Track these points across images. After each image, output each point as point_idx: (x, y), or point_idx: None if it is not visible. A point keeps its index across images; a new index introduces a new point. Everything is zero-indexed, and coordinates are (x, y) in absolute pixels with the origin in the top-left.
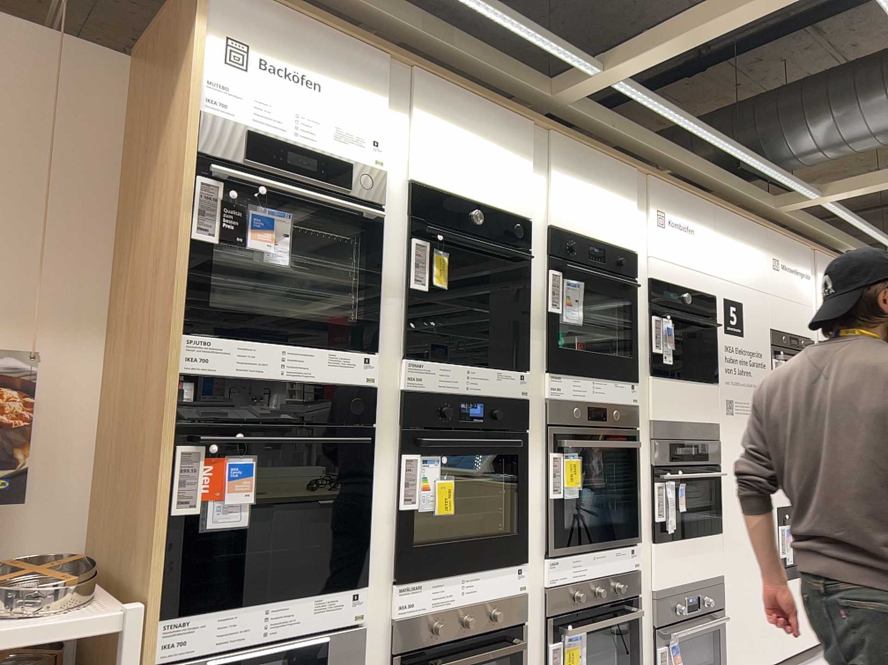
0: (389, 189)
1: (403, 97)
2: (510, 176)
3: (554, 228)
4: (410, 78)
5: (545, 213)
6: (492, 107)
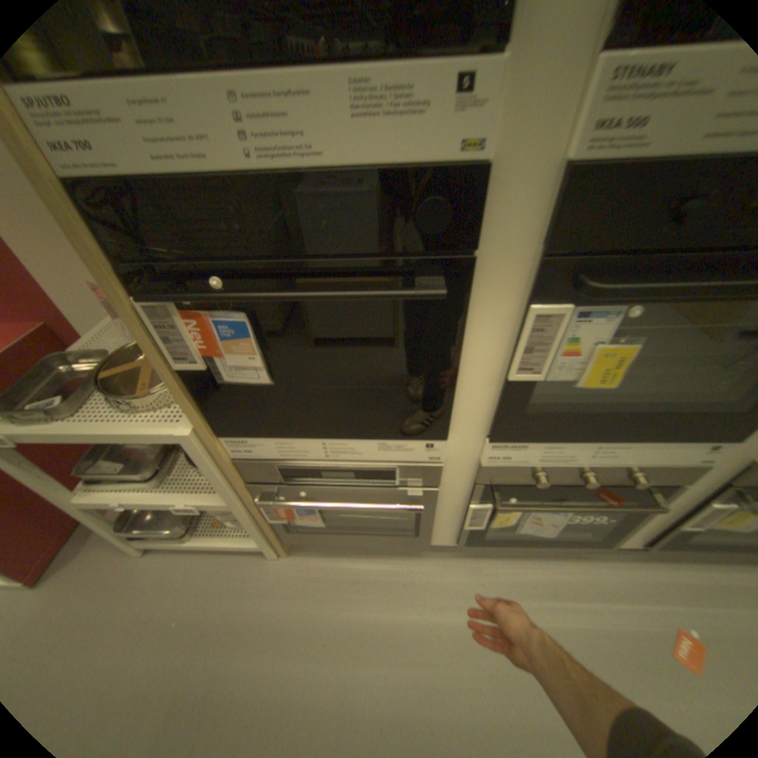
0: None
1: None
2: None
3: None
4: None
5: None
6: None
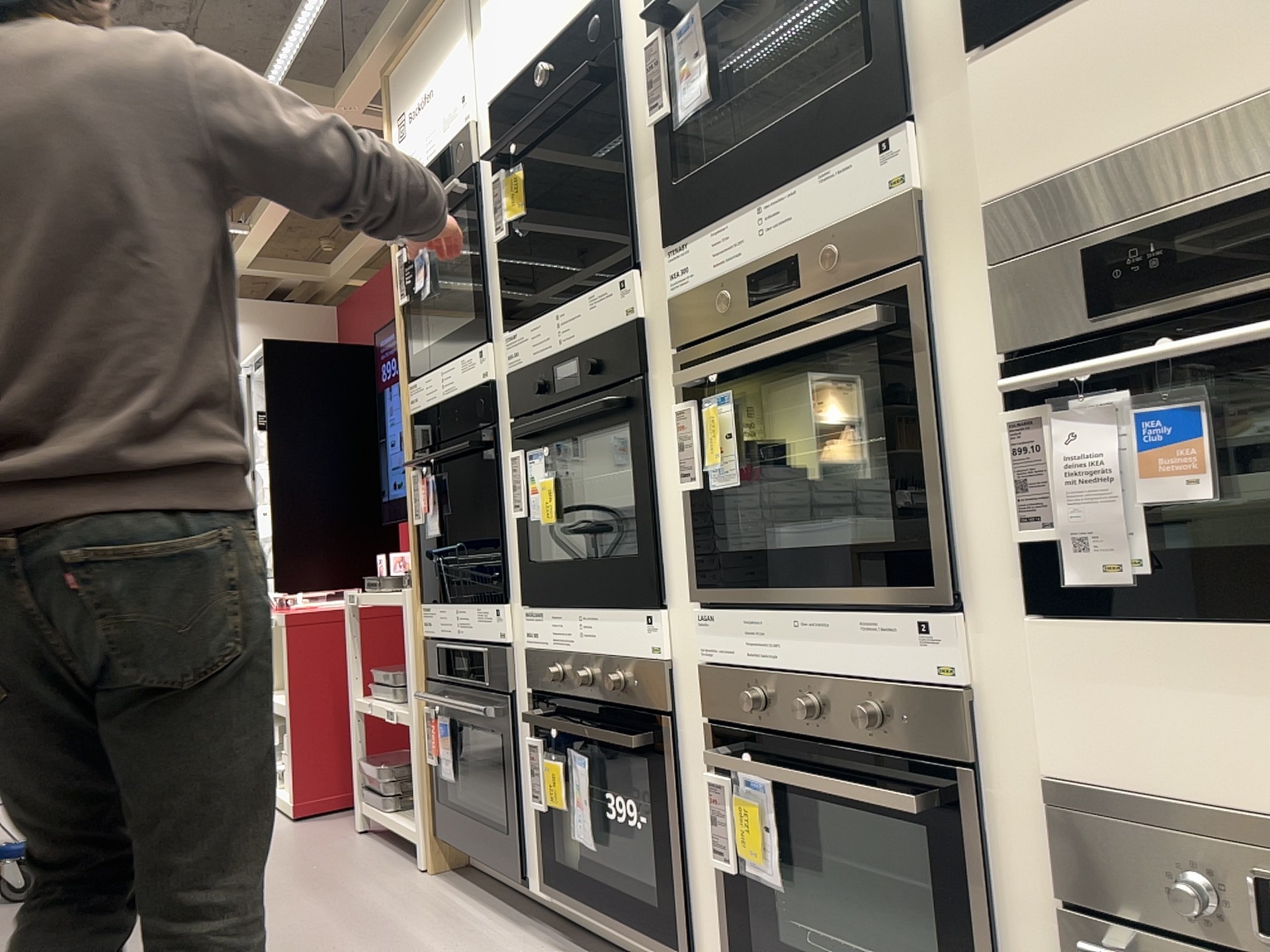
0: (476, 136)
1: (477, 2)
2: None
3: None
4: None
5: None
6: None
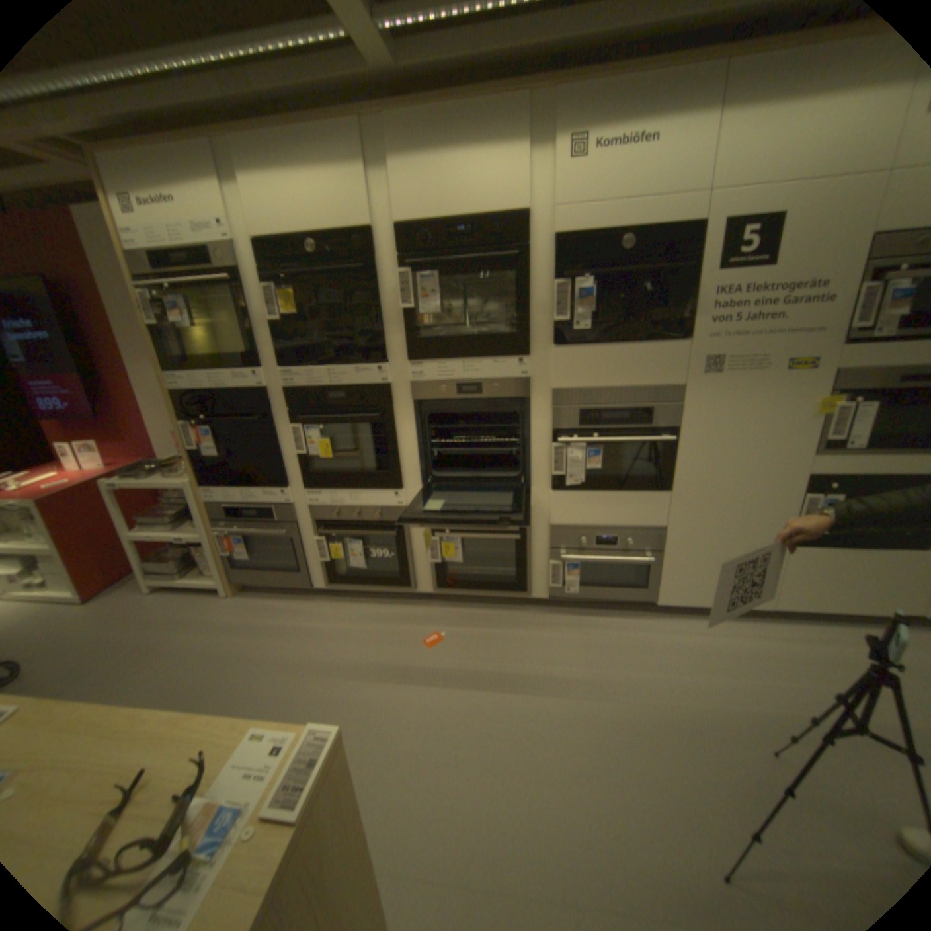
0: (236, 252)
1: (227, 164)
2: (339, 189)
3: (403, 222)
4: (227, 141)
5: (391, 210)
6: (302, 122)
